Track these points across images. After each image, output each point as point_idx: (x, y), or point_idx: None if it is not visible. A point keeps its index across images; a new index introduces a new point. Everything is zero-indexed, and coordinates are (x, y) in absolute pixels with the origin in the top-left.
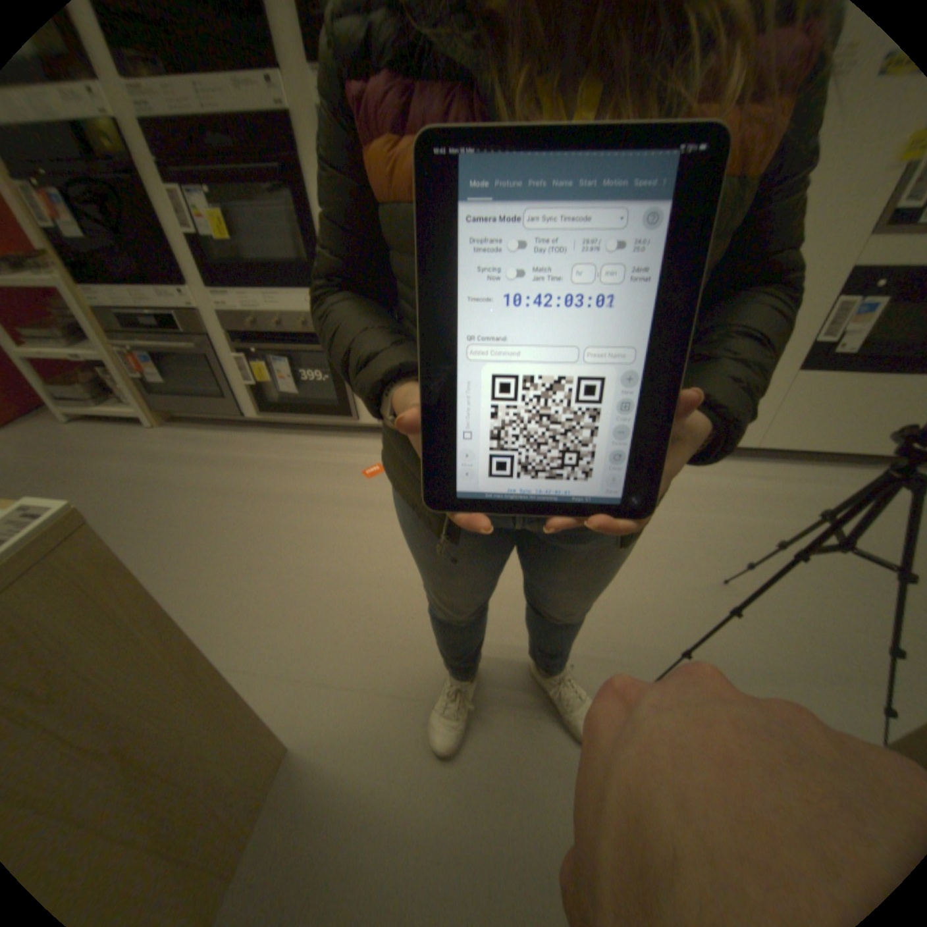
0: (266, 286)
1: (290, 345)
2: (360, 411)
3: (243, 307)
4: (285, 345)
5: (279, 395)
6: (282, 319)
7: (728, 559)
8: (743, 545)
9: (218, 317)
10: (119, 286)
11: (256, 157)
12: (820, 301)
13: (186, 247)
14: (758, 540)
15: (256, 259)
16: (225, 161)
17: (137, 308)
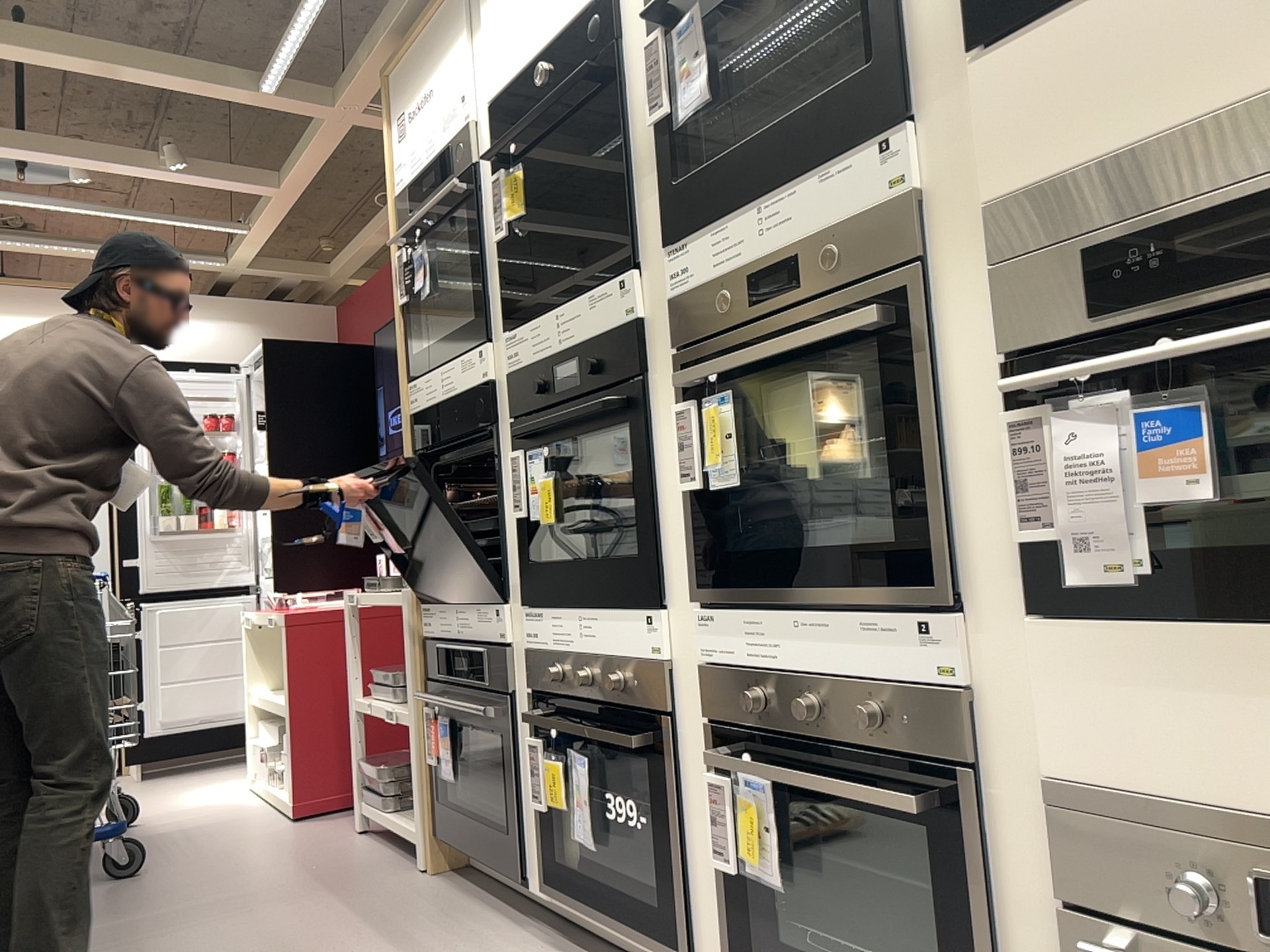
0: (586, 609)
1: (602, 735)
2: (702, 946)
3: (554, 649)
4: (595, 733)
5: (589, 858)
6: (597, 675)
7: None
8: None
9: (526, 666)
10: (451, 607)
11: (598, 396)
12: None
13: (519, 545)
14: None
15: (583, 560)
16: (565, 409)
17: (469, 647)
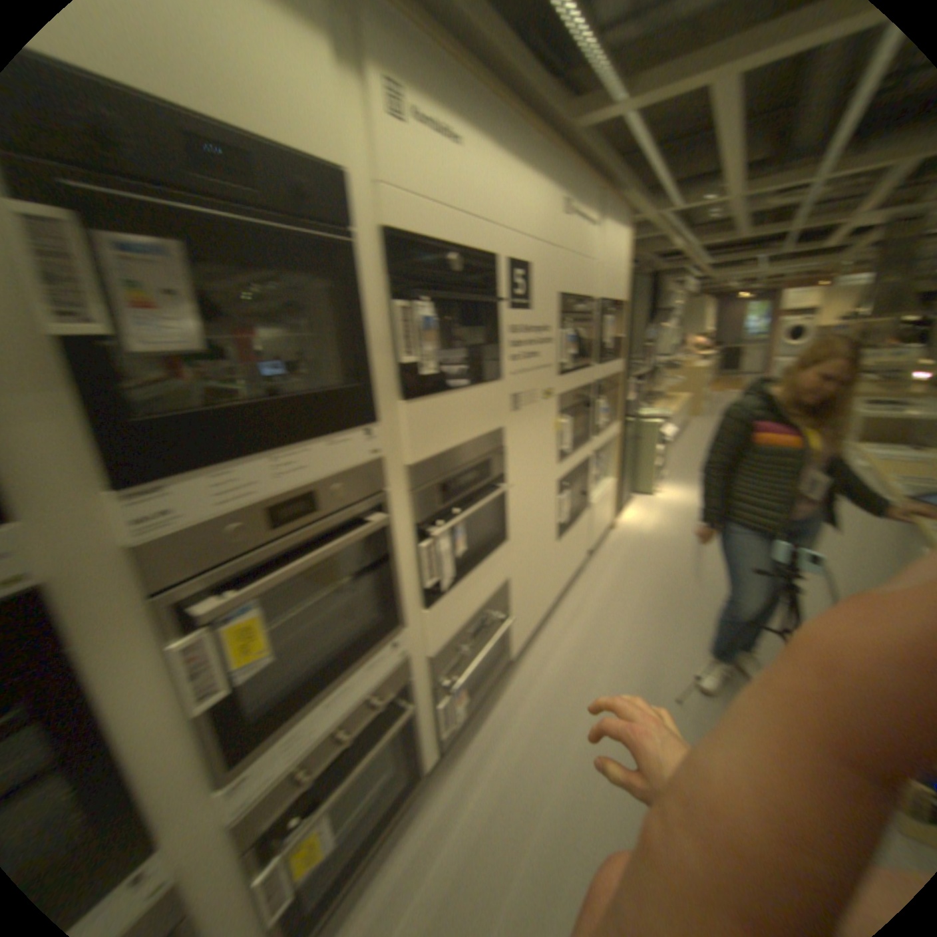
0: None
1: None
2: None
3: None
4: None
5: None
6: None
7: (654, 692)
8: (641, 675)
9: None
10: None
11: None
12: (554, 509)
13: None
14: (637, 665)
15: None
16: None
17: None
